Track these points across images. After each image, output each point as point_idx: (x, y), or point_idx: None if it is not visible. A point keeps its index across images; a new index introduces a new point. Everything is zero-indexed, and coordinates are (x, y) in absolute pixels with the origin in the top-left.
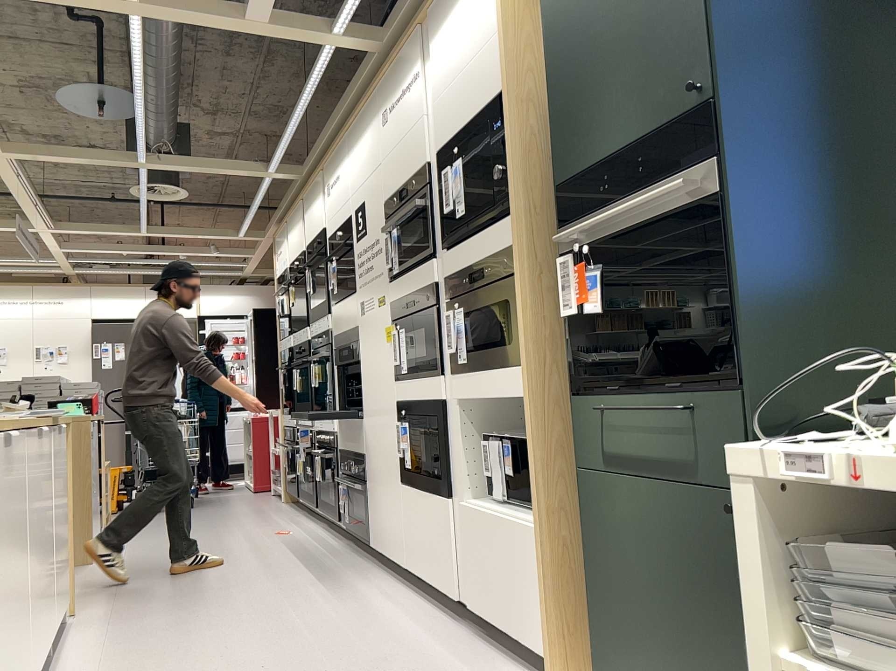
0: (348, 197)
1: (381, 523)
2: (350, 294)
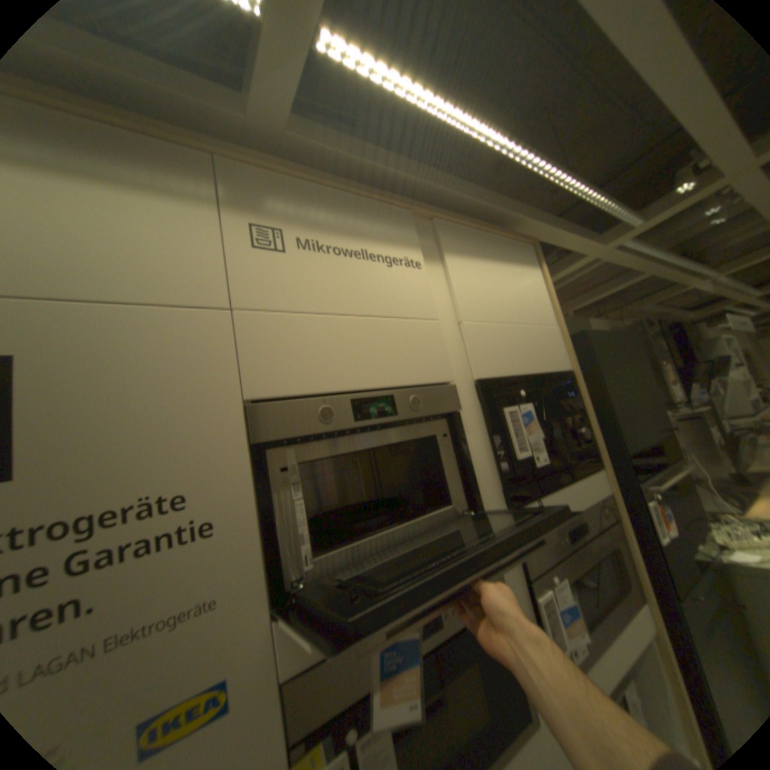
0: None
1: None
2: None
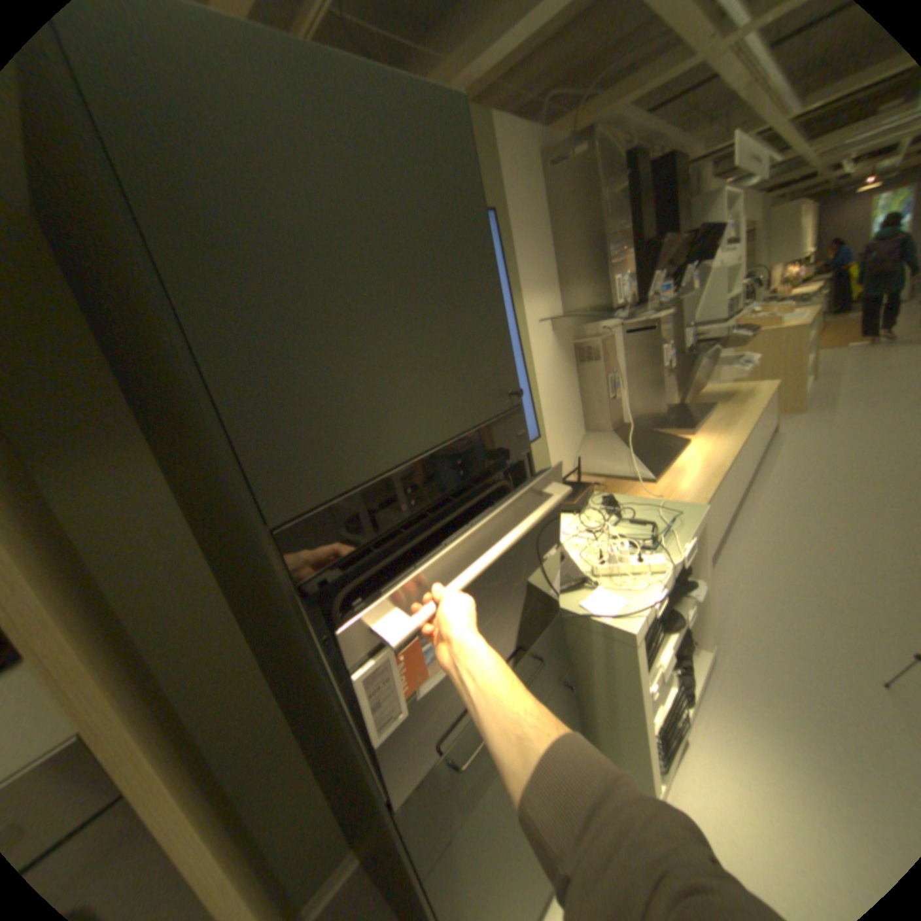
0: None
1: None
2: None
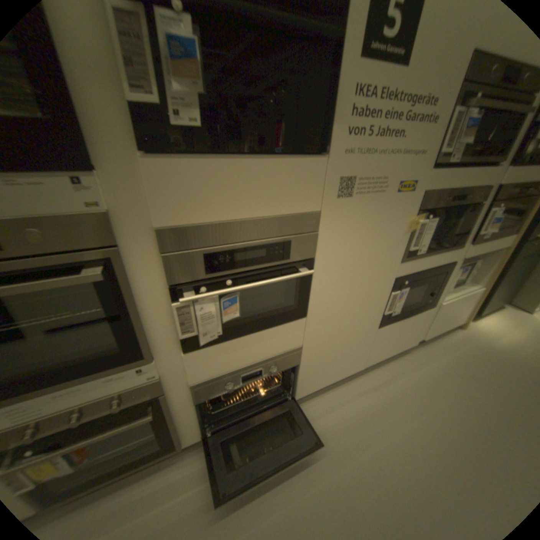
0: None
1: (327, 372)
2: (291, 152)
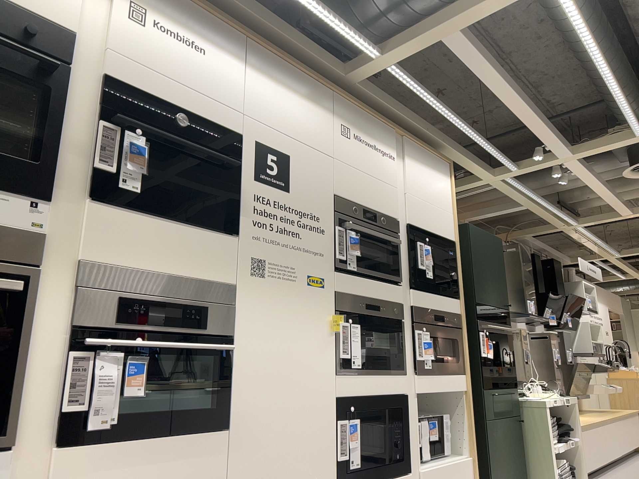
0: (237, 107)
1: None
2: (206, 227)
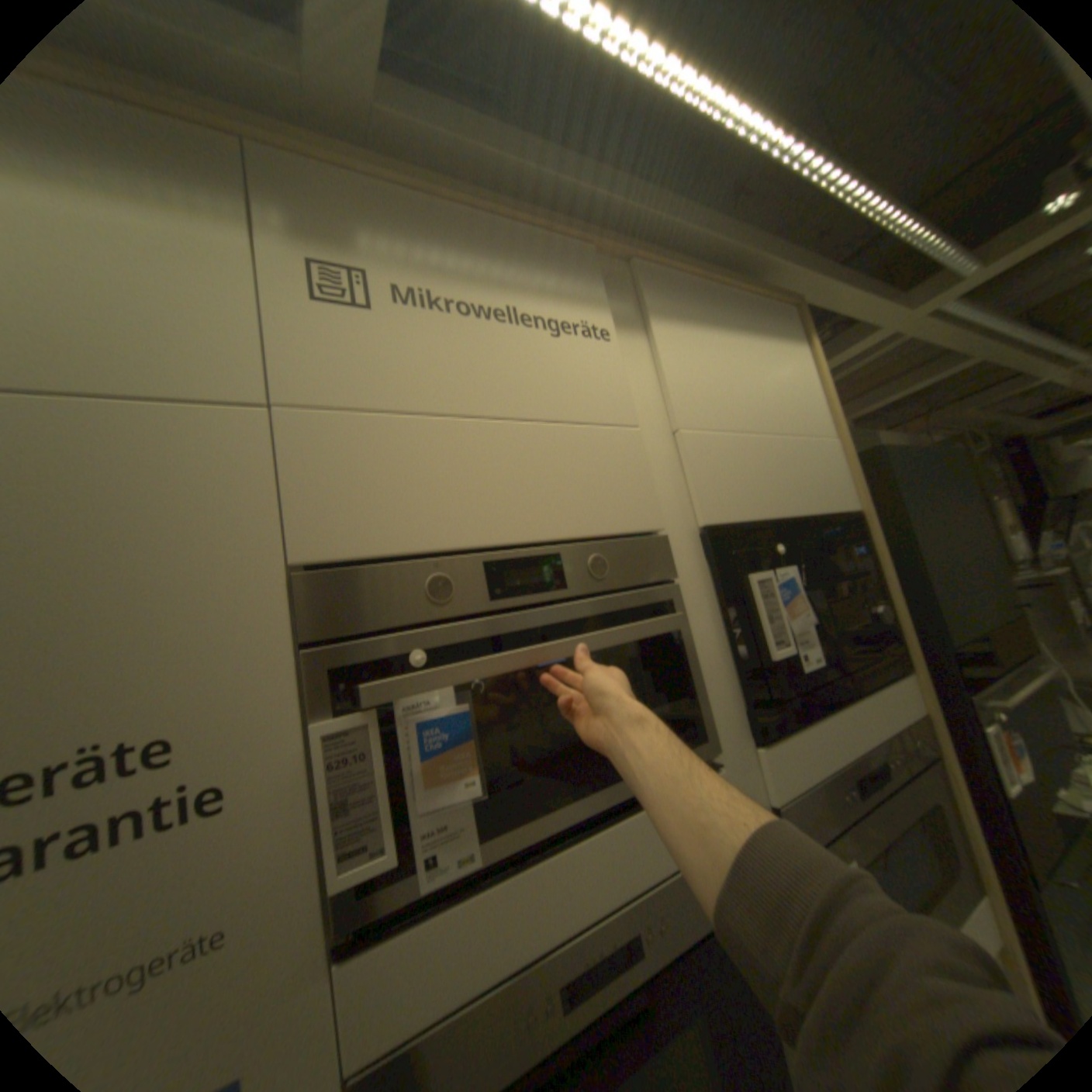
0: None
1: None
2: None
